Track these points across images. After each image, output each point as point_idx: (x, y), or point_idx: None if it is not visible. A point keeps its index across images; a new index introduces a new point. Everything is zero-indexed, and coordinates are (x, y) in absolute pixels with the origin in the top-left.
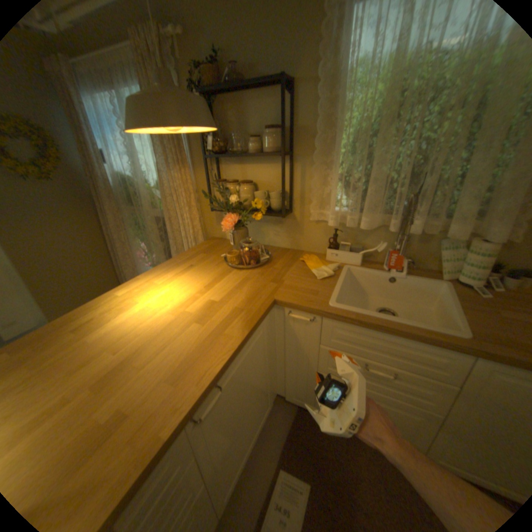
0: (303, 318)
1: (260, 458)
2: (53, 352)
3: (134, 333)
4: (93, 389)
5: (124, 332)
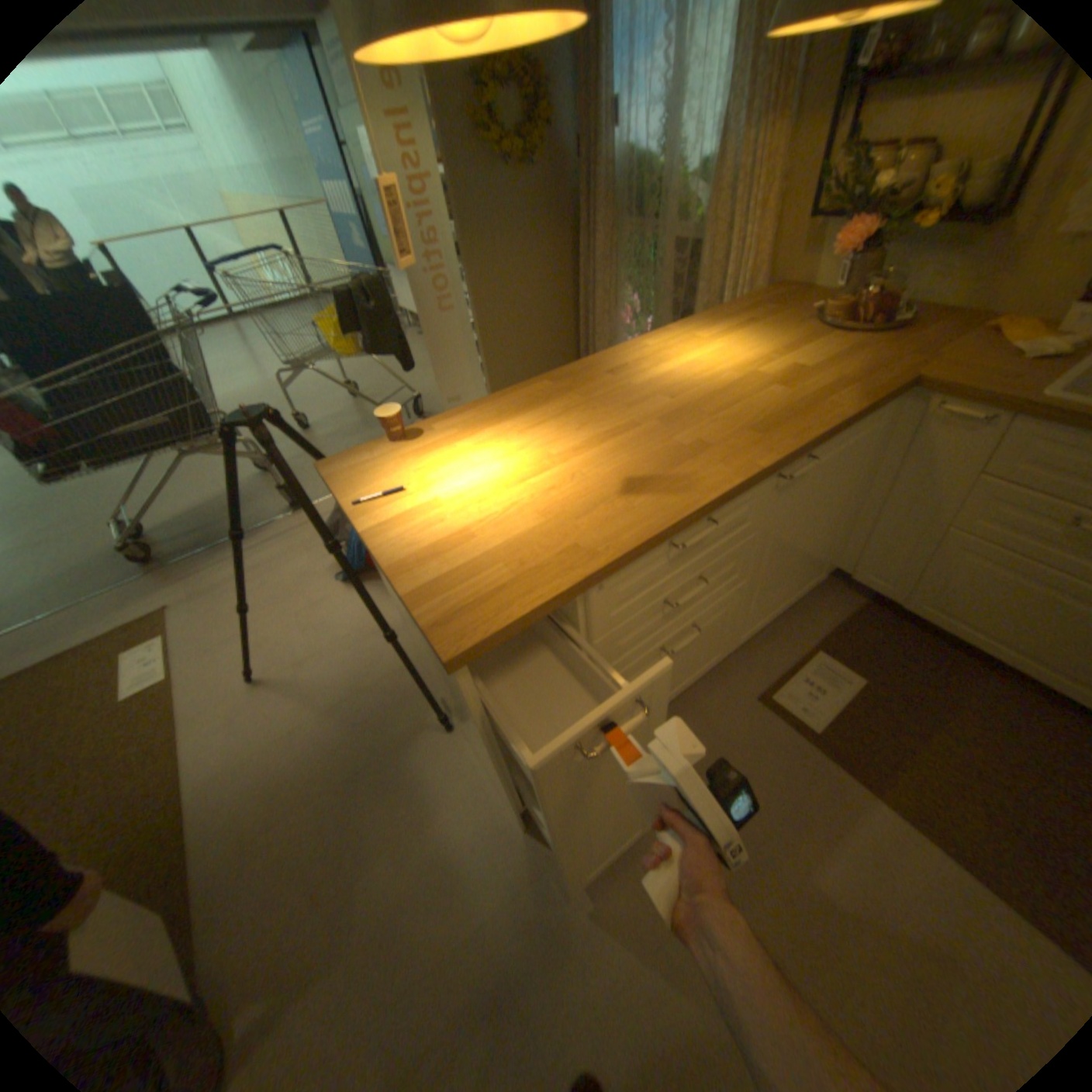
0: (972, 413)
1: (790, 631)
2: (598, 387)
3: (689, 384)
4: (661, 421)
5: (675, 381)
